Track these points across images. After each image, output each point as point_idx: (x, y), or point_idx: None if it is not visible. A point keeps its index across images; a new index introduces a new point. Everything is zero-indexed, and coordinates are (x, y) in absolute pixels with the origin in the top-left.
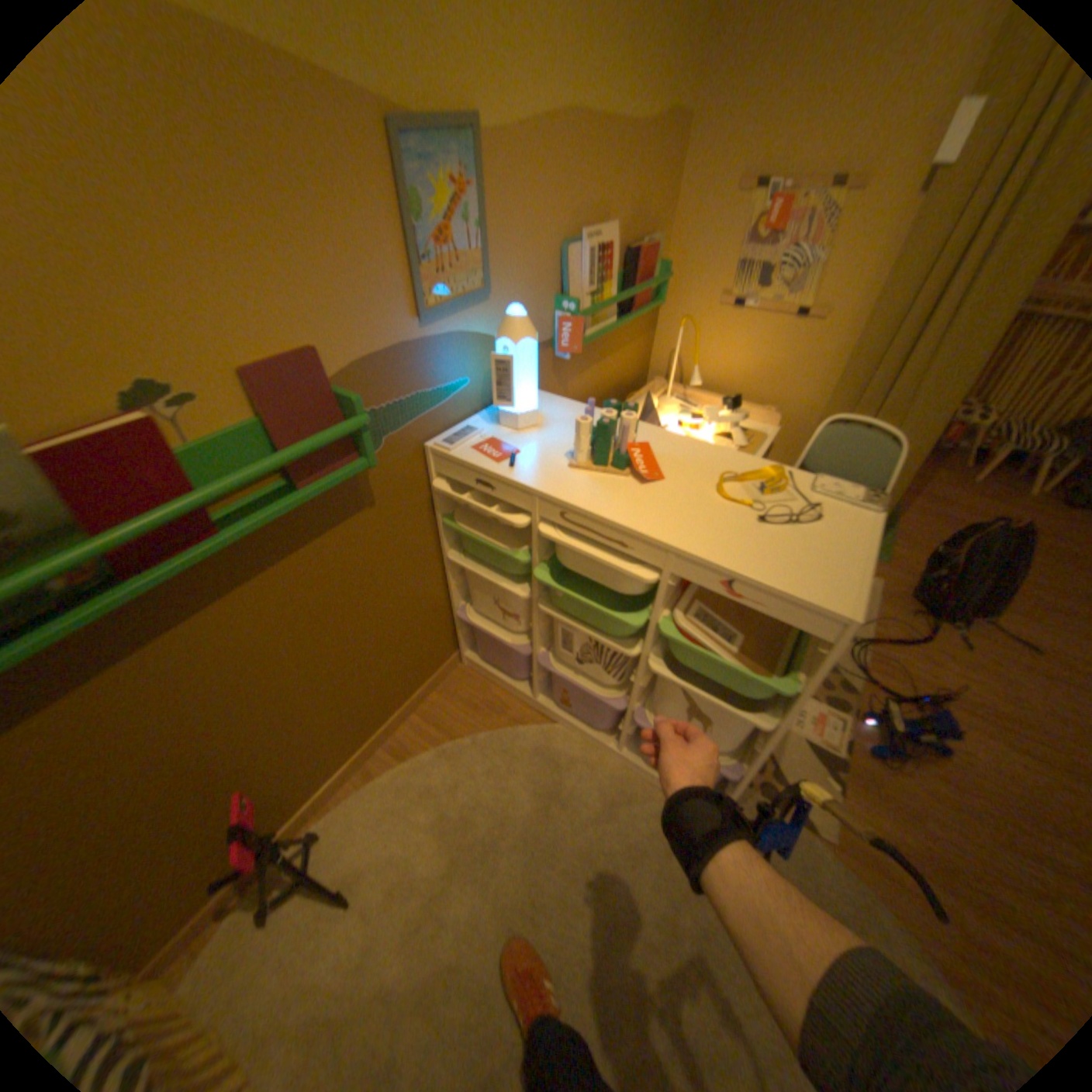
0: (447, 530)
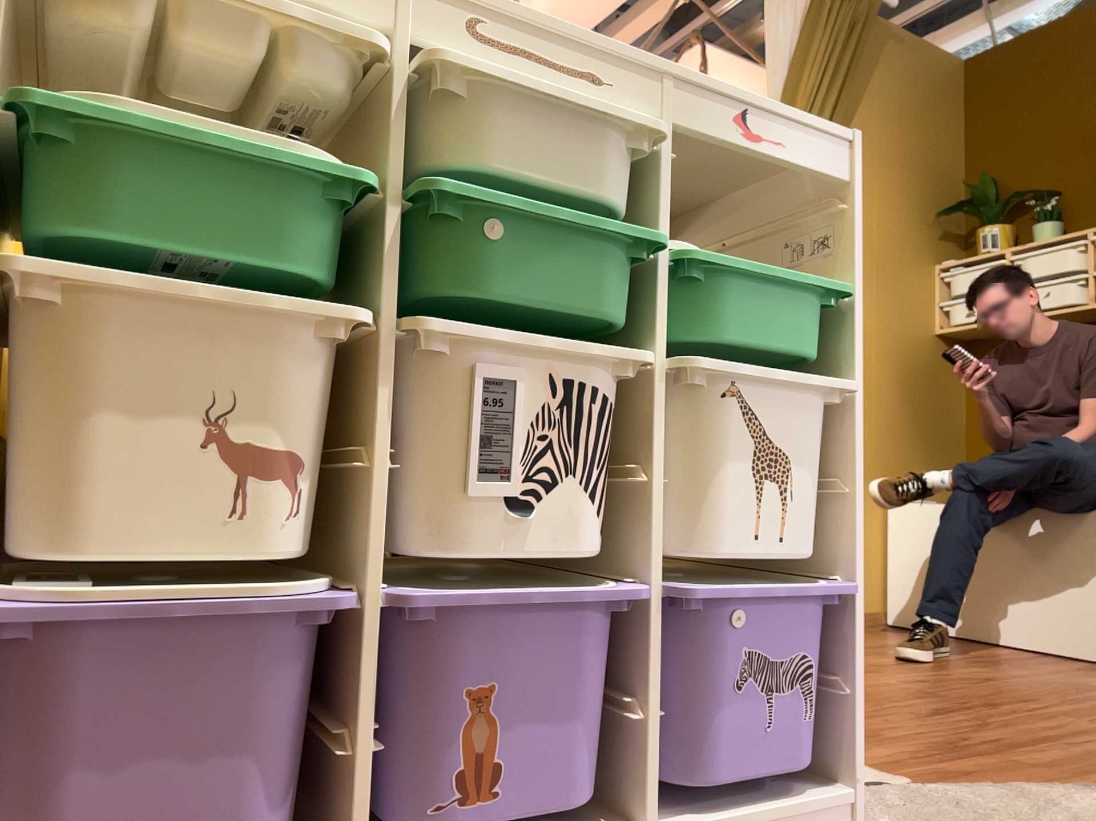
0: (8, 178)
